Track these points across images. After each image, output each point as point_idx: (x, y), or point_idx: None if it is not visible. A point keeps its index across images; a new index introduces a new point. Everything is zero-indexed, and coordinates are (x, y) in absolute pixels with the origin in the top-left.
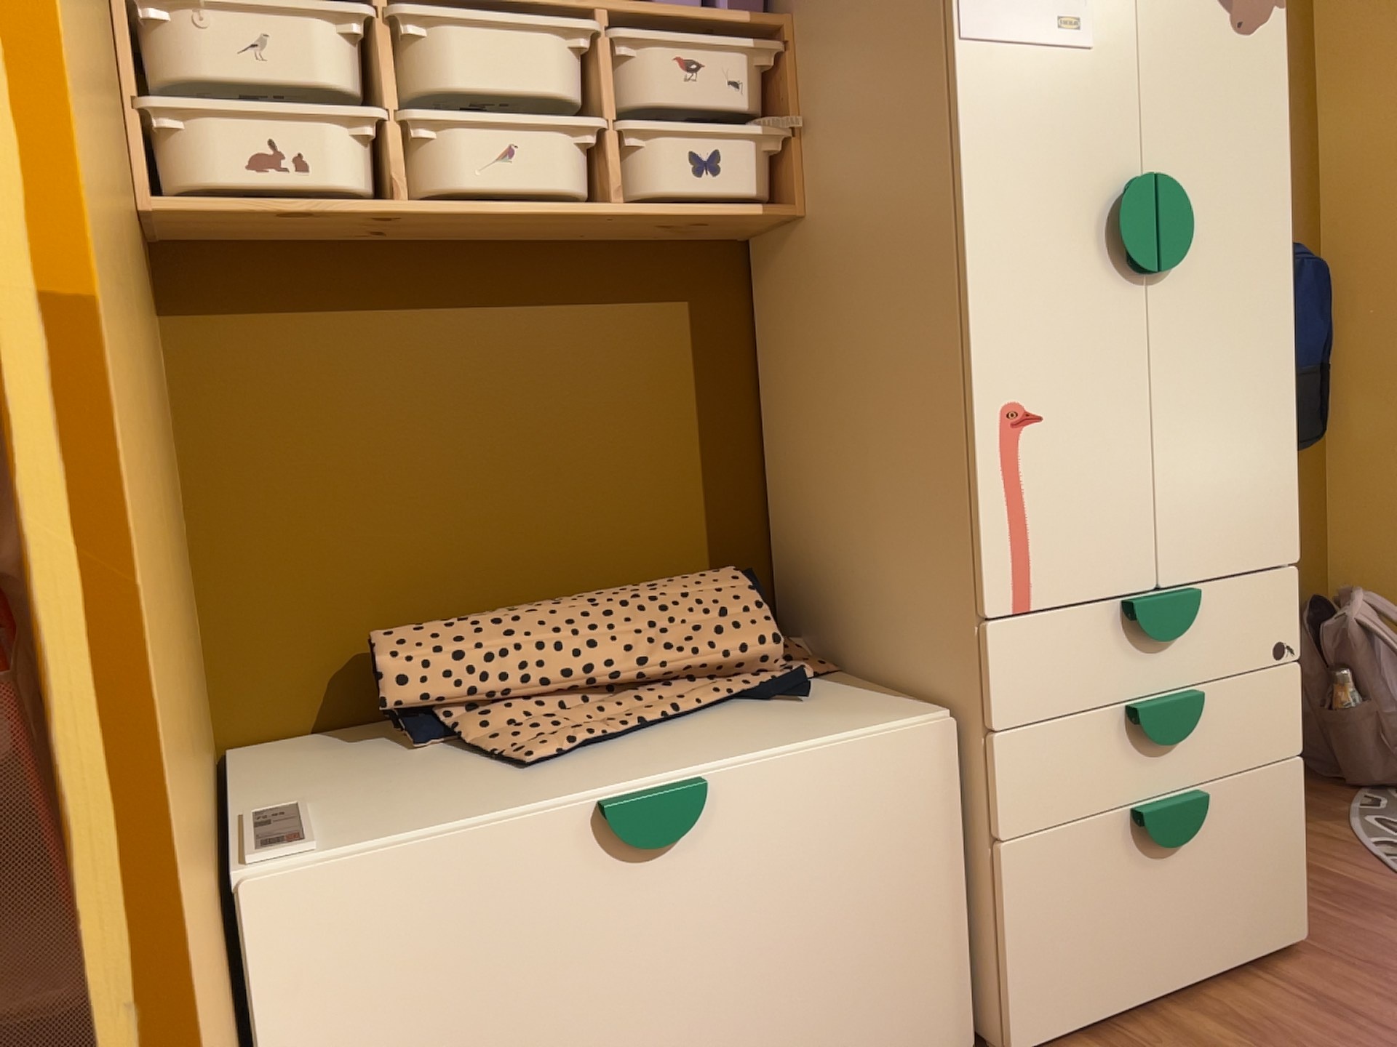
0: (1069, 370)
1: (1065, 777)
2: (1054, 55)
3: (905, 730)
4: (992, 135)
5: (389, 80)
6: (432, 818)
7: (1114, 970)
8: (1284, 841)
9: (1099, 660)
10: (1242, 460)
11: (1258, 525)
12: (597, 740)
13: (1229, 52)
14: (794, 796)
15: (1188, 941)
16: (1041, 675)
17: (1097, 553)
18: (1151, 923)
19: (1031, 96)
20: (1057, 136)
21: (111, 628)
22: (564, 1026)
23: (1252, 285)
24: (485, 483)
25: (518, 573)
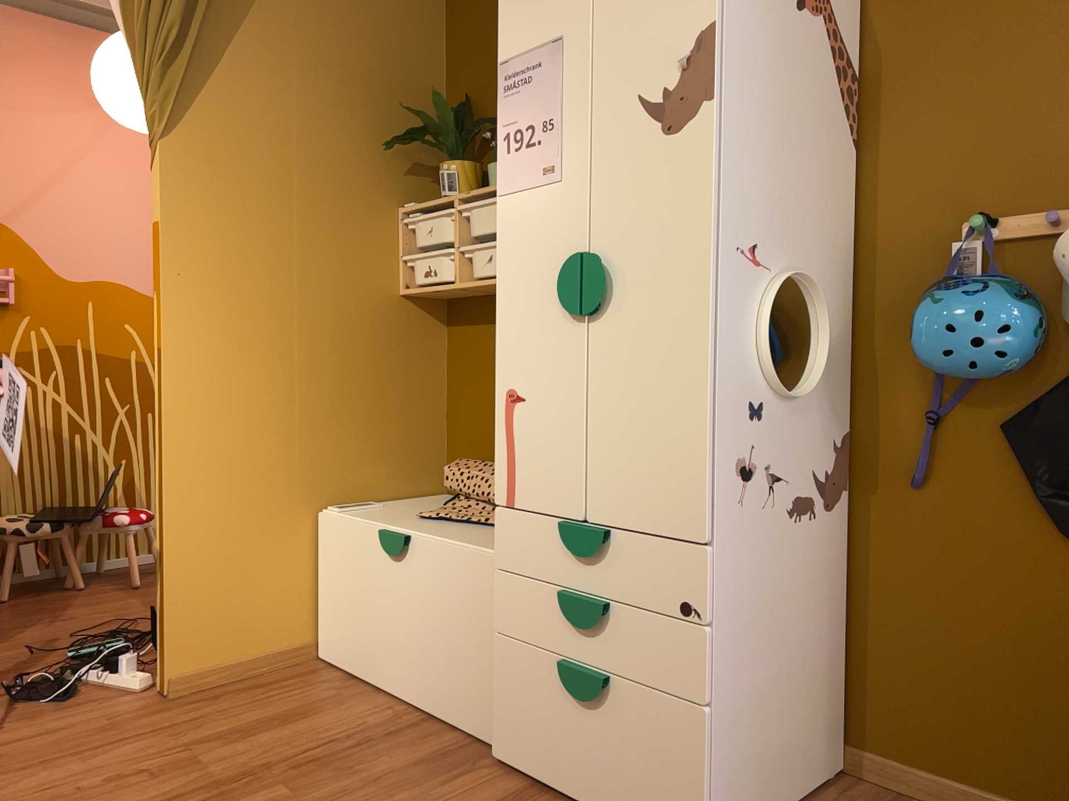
0: (539, 372)
1: (526, 615)
2: (540, 190)
3: (483, 554)
4: (509, 242)
5: (455, 234)
6: (368, 516)
7: (547, 757)
8: (682, 770)
9: (549, 554)
10: (654, 450)
11: (668, 503)
12: (447, 519)
13: (658, 151)
14: (437, 561)
15: (596, 781)
16: (517, 547)
17: (548, 486)
18: (571, 745)
19: (528, 216)
20: (540, 236)
21: (164, 407)
22: (371, 610)
23: (670, 319)
24: None
25: None
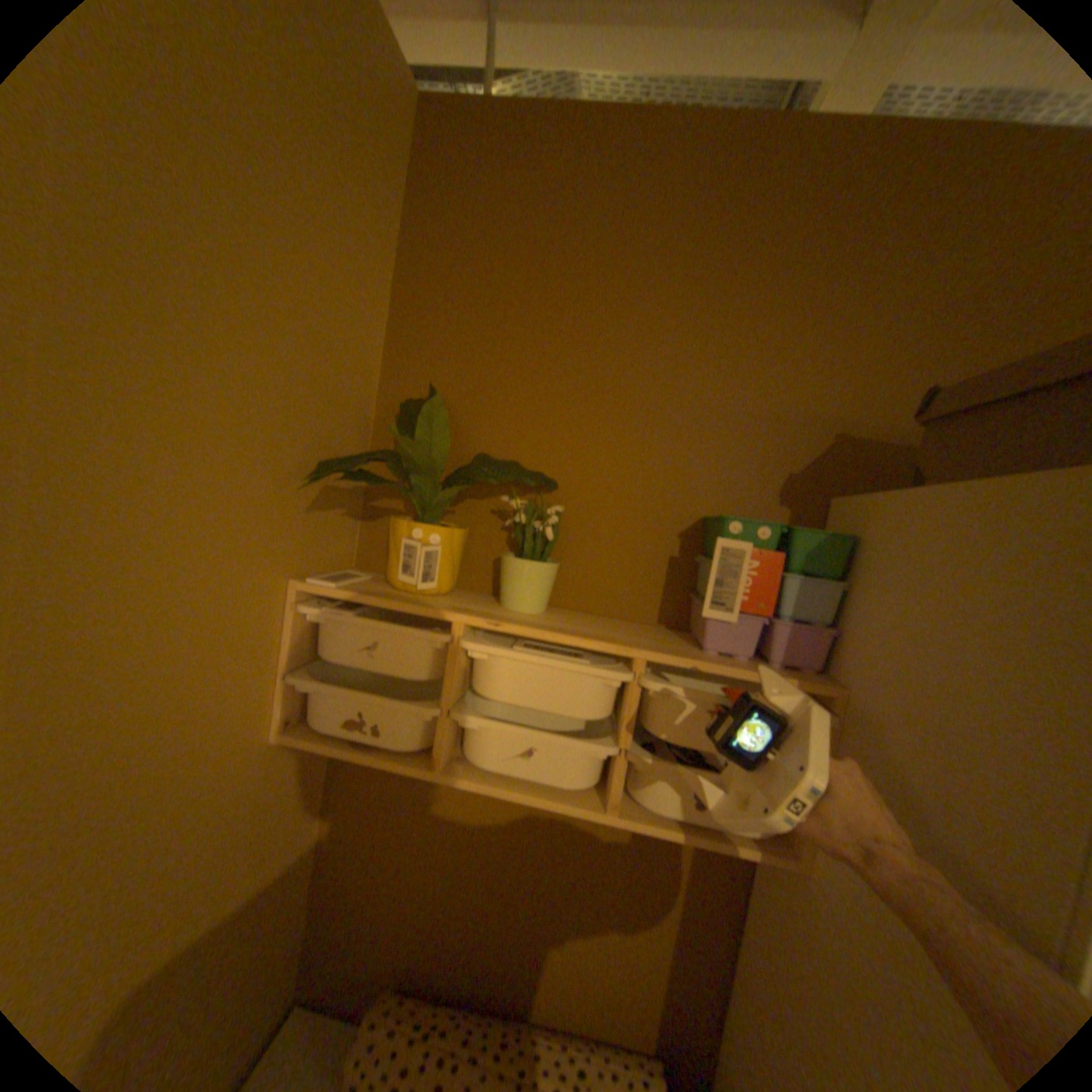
0: None
1: None
2: None
3: None
4: None
5: (451, 685)
6: None
7: None
8: None
9: None
10: None
11: None
12: None
13: None
14: None
15: None
16: None
17: None
18: None
19: None
20: None
21: None
22: None
23: None
24: (495, 909)
25: (501, 978)
